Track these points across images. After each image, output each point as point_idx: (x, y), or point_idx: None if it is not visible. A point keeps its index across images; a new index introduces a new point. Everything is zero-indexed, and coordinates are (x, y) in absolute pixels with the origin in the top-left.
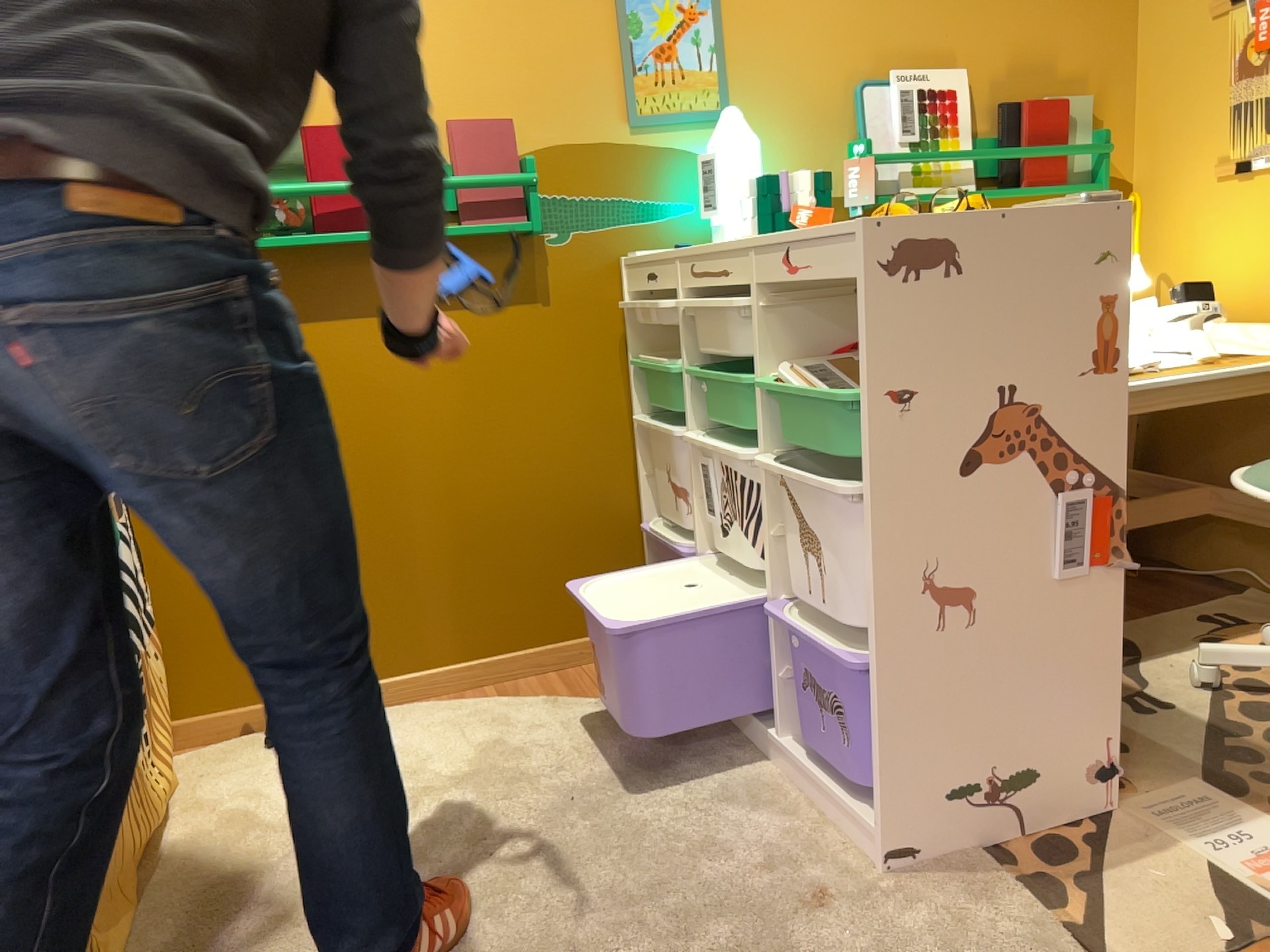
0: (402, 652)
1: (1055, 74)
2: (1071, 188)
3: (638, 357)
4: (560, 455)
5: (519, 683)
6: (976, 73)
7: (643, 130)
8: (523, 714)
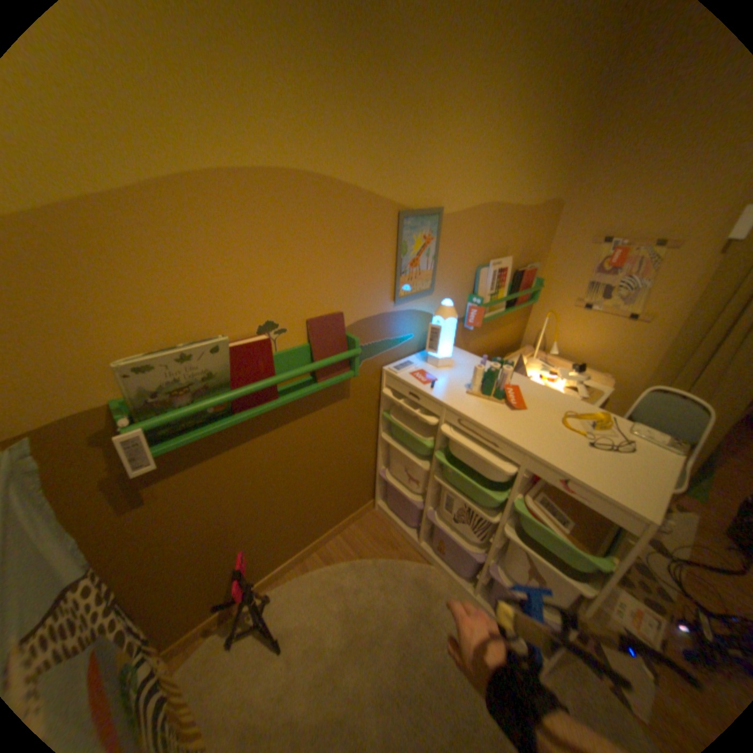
0: (278, 562)
1: (532, 253)
2: (529, 303)
3: (385, 411)
4: (348, 458)
5: (328, 549)
6: (512, 256)
7: (399, 304)
8: (347, 582)
